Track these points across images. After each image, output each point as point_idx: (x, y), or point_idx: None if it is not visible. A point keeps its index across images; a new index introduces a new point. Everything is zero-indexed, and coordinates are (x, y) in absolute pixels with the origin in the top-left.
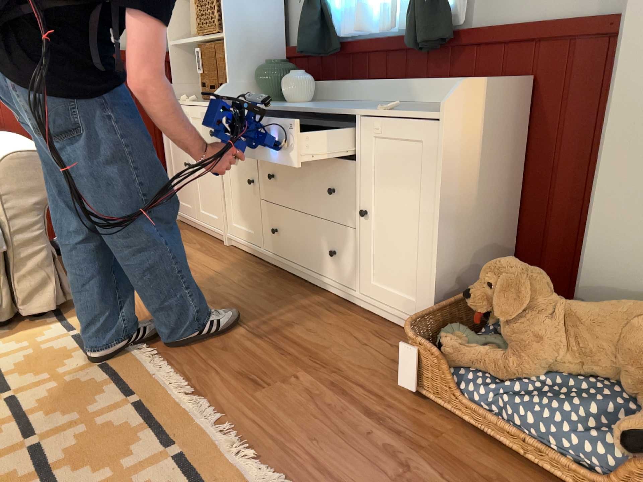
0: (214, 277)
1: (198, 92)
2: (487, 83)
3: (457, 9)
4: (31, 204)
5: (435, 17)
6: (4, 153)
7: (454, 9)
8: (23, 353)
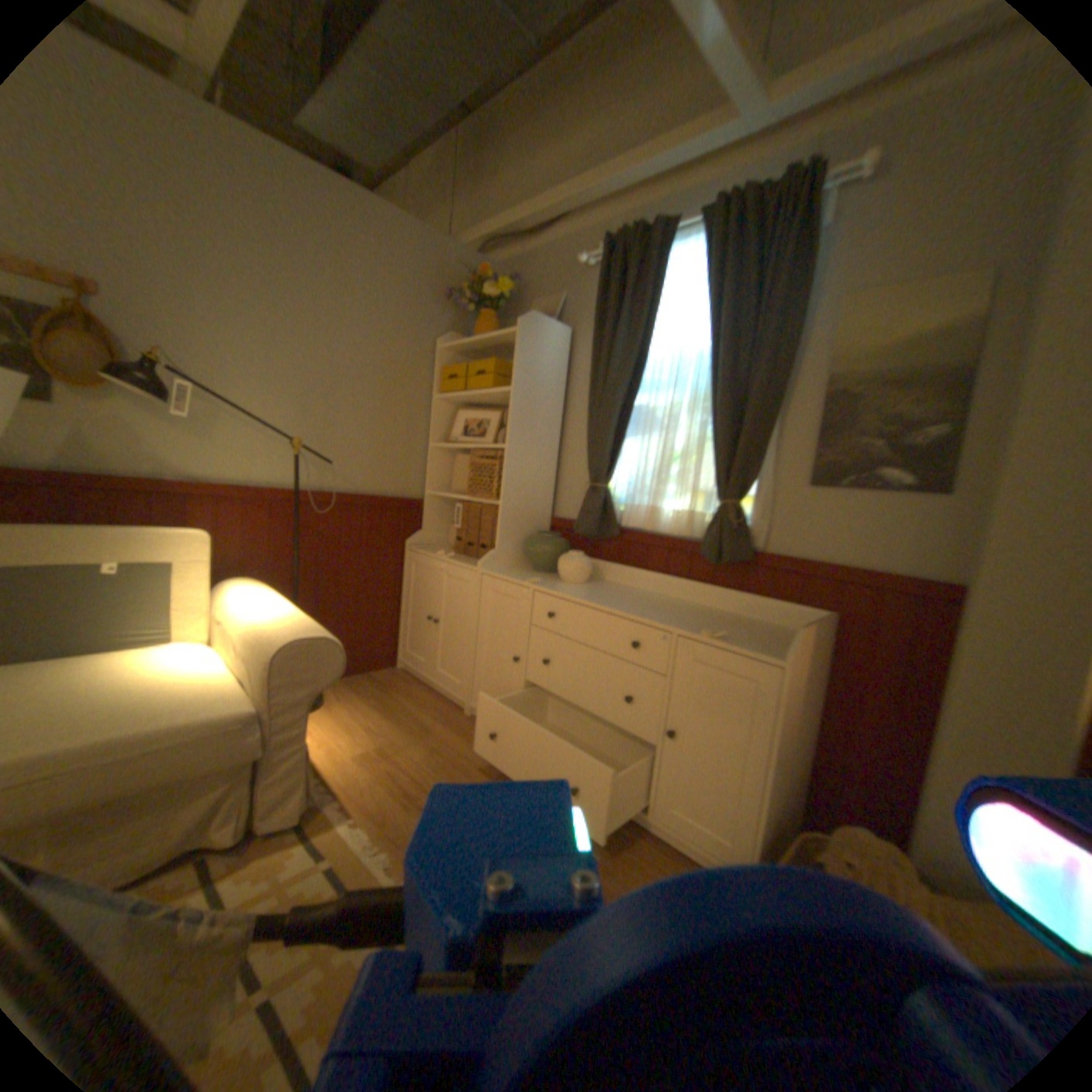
0: (469, 769)
1: (446, 538)
2: (818, 627)
3: (759, 532)
4: (298, 699)
5: (741, 538)
6: (280, 638)
7: (755, 530)
8: (264, 908)
